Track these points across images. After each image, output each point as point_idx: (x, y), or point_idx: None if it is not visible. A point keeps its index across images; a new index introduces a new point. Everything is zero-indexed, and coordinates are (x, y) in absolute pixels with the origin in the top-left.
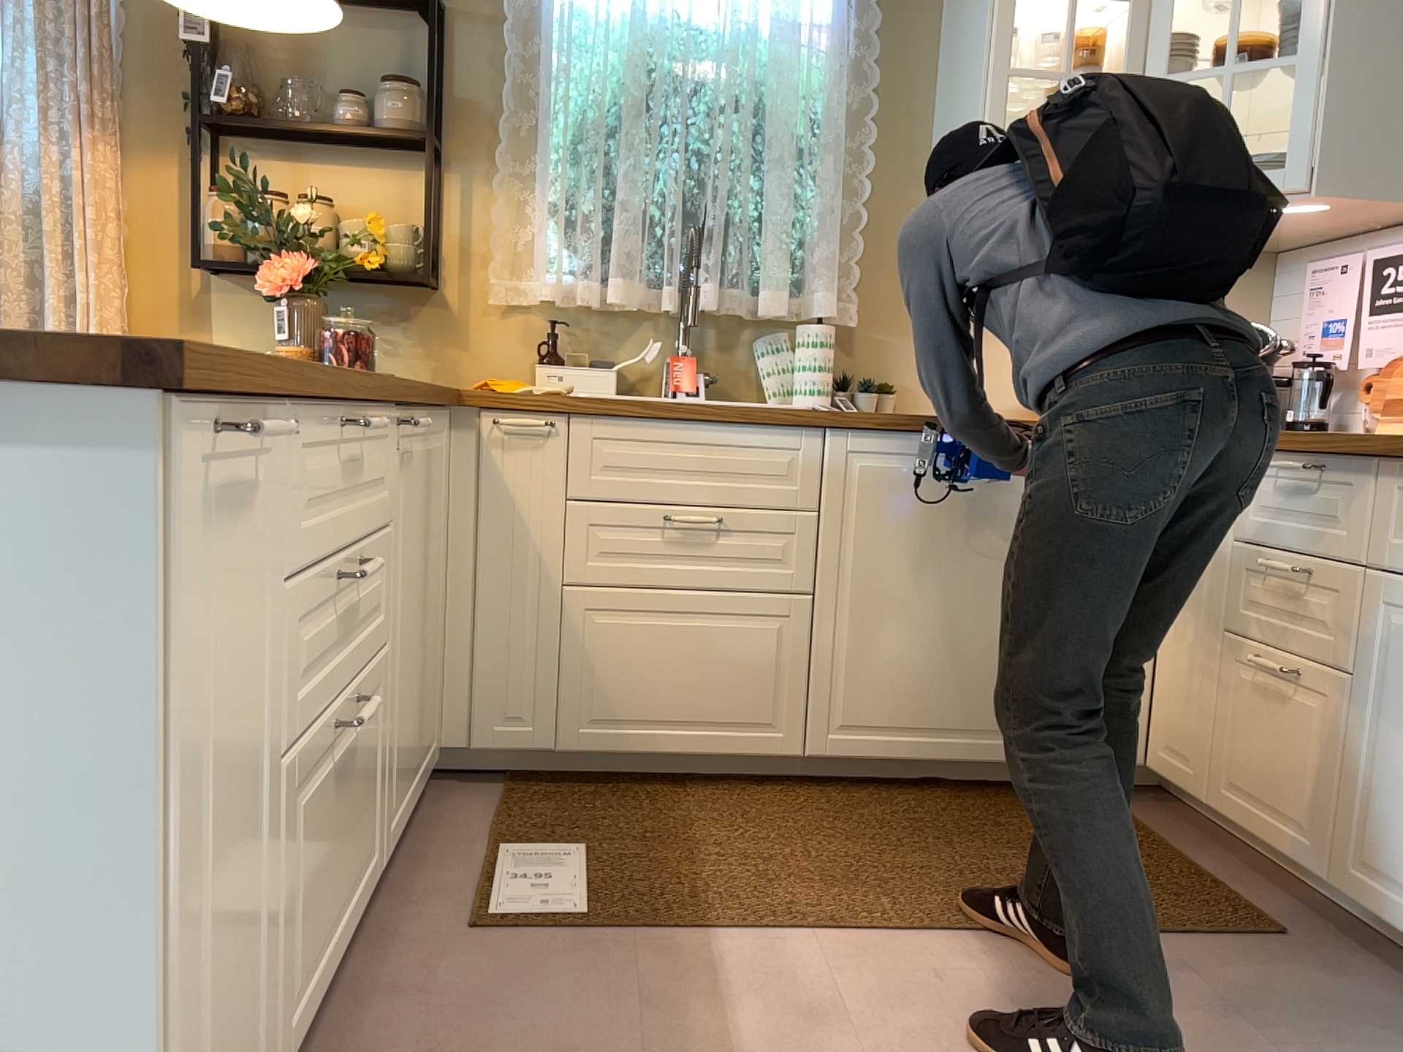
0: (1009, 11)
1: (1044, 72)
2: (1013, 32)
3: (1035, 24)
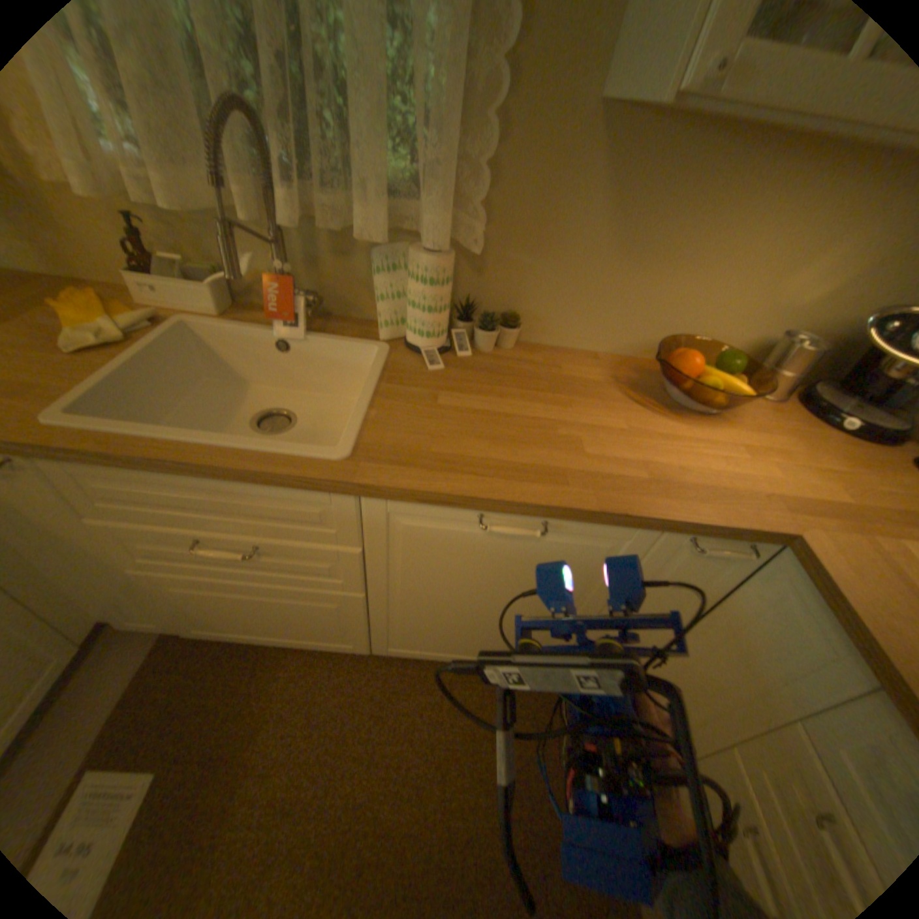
0: None
1: None
2: None
3: None
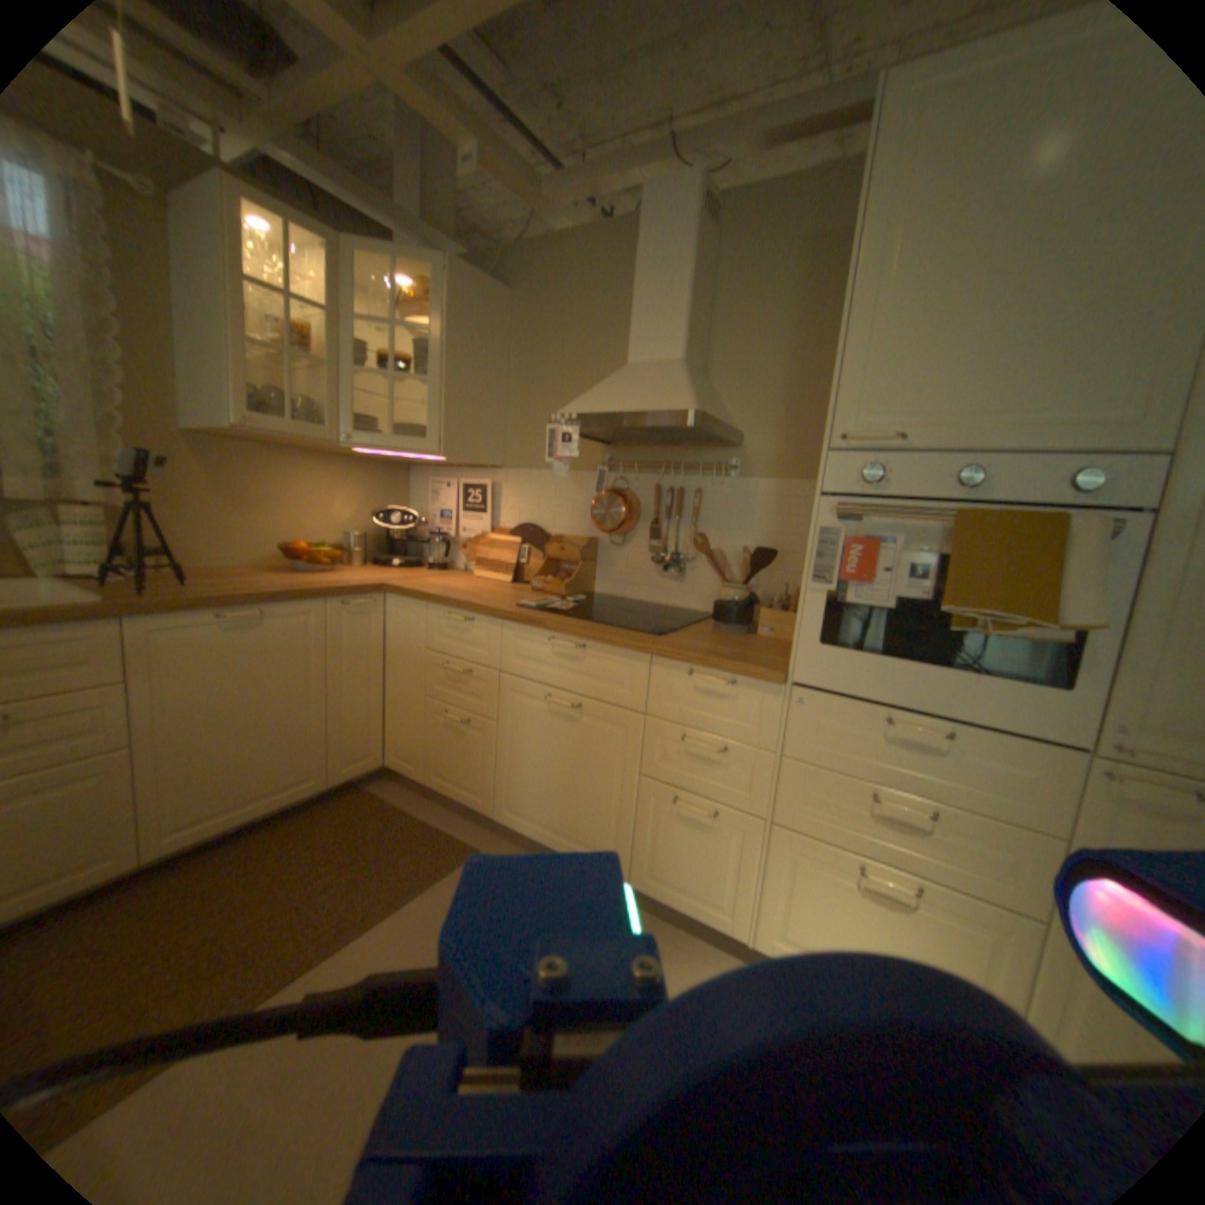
0: (226, 282)
1: (260, 335)
2: (230, 298)
3: (251, 302)
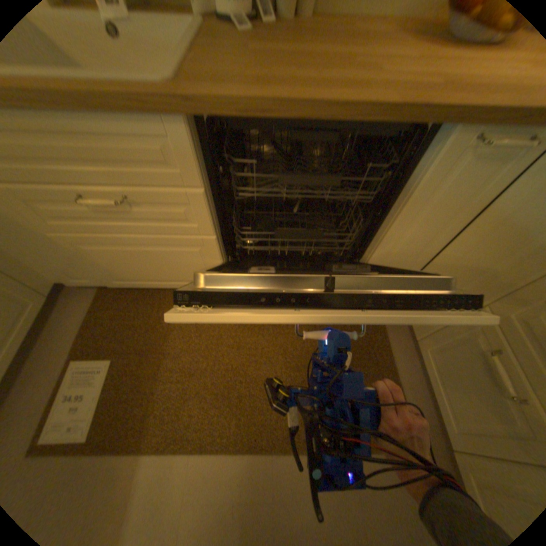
0: None
1: None
2: None
3: None
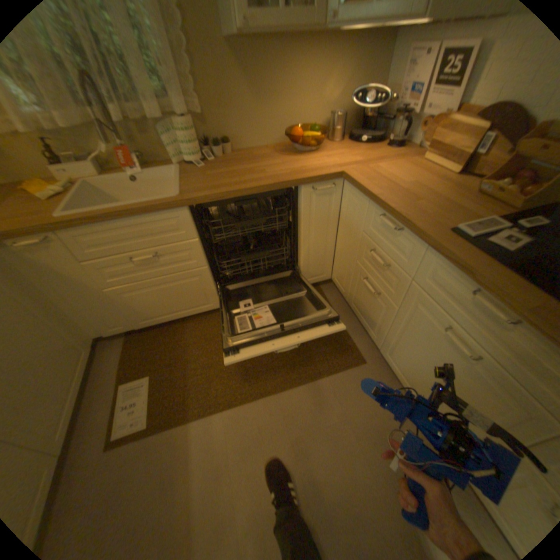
0: None
1: None
2: None
3: None
